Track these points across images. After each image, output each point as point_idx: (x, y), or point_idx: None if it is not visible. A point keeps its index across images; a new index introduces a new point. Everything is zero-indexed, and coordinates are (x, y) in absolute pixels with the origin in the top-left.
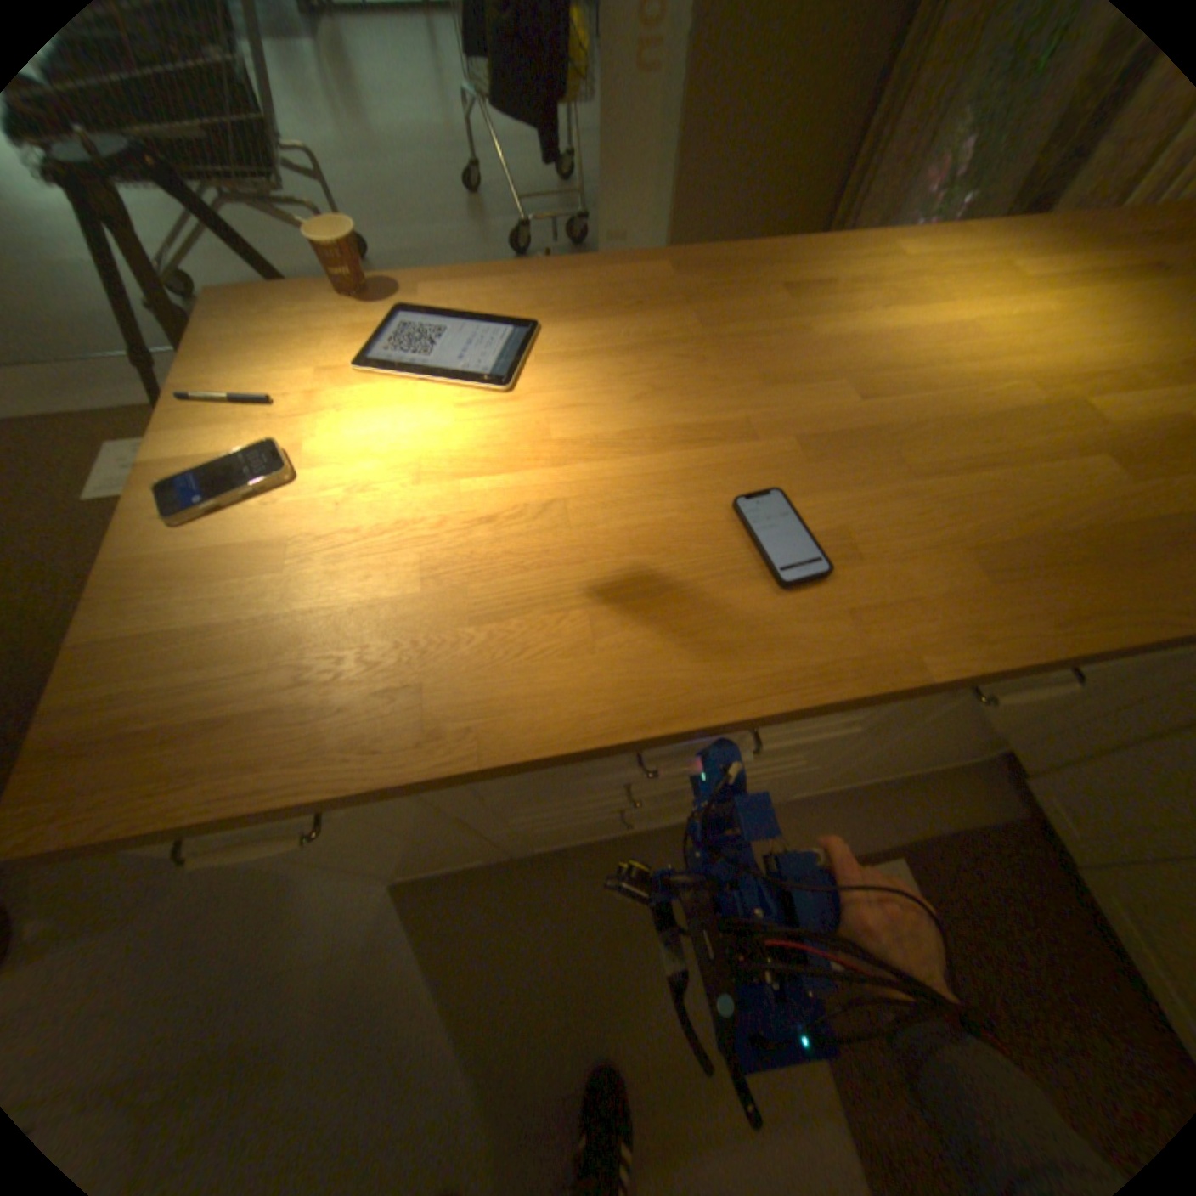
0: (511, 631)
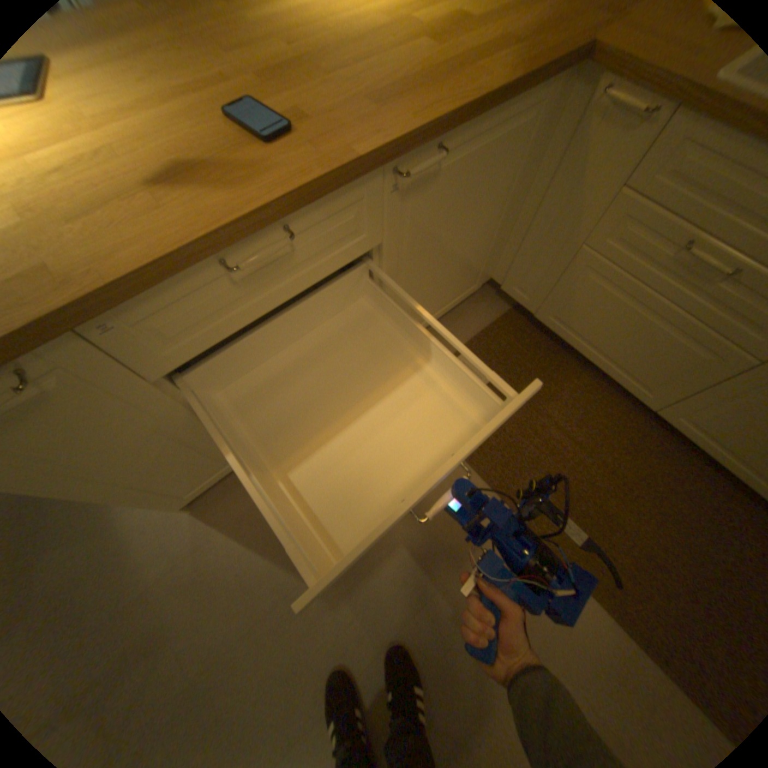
0: (99, 218)
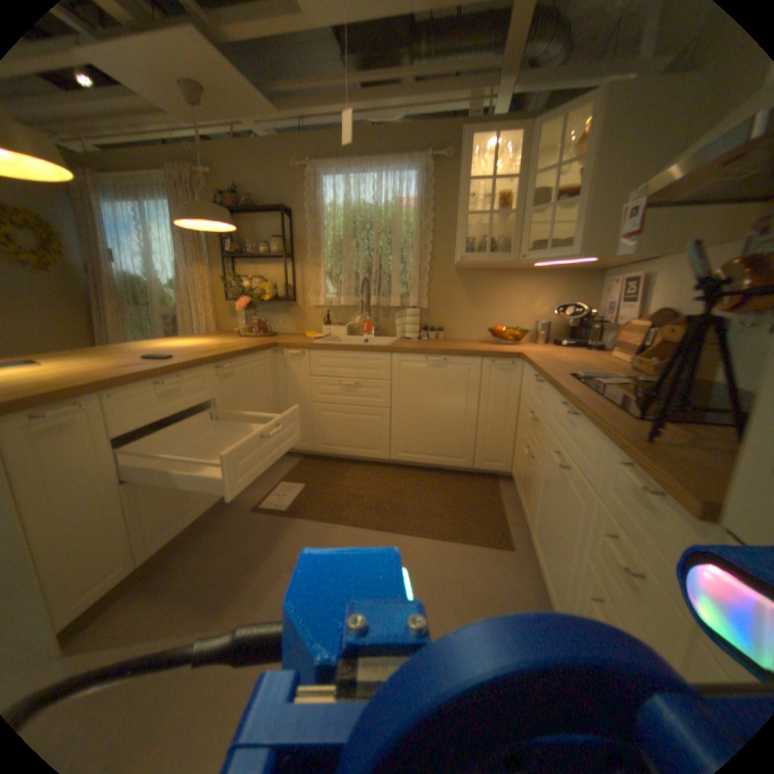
0: (103, 371)
